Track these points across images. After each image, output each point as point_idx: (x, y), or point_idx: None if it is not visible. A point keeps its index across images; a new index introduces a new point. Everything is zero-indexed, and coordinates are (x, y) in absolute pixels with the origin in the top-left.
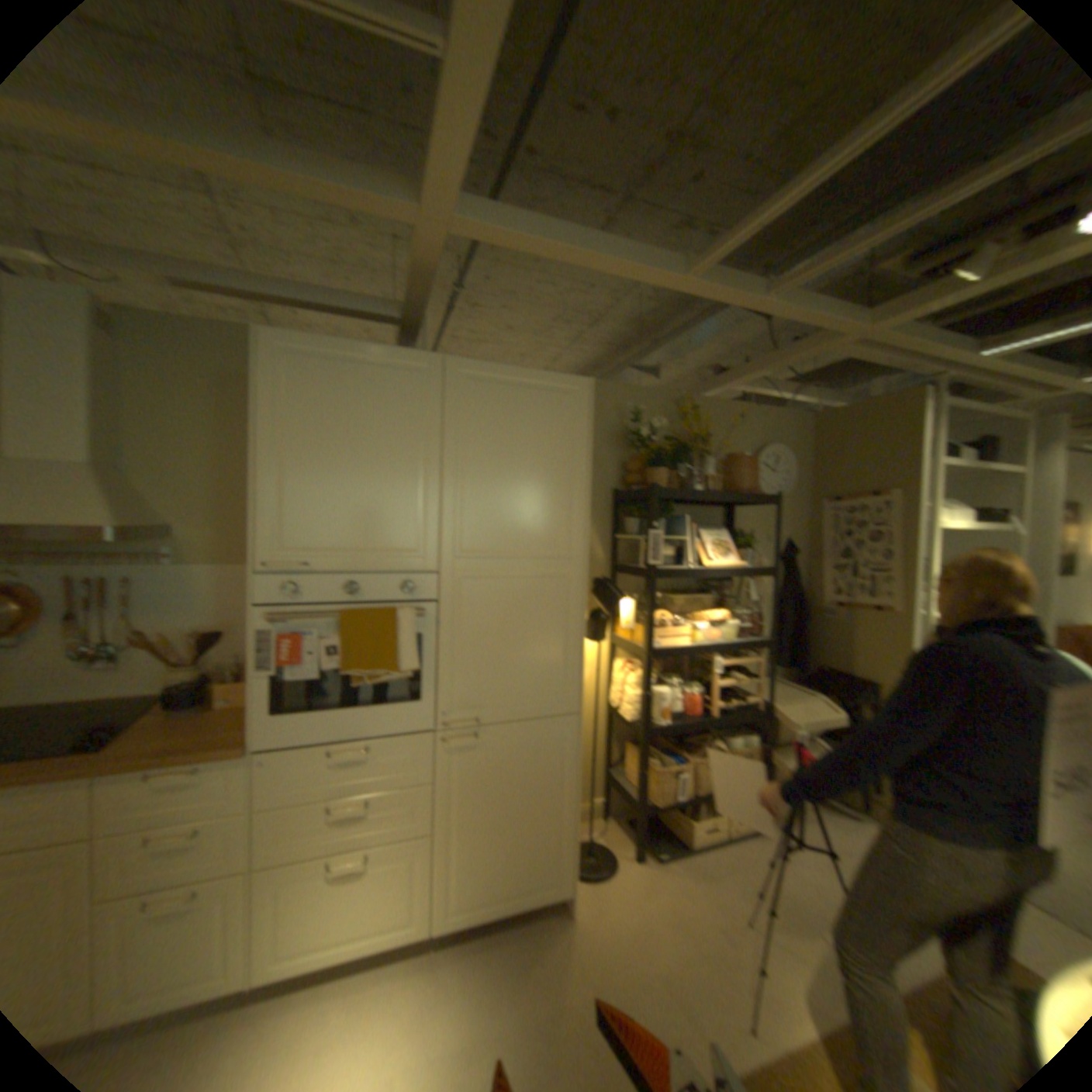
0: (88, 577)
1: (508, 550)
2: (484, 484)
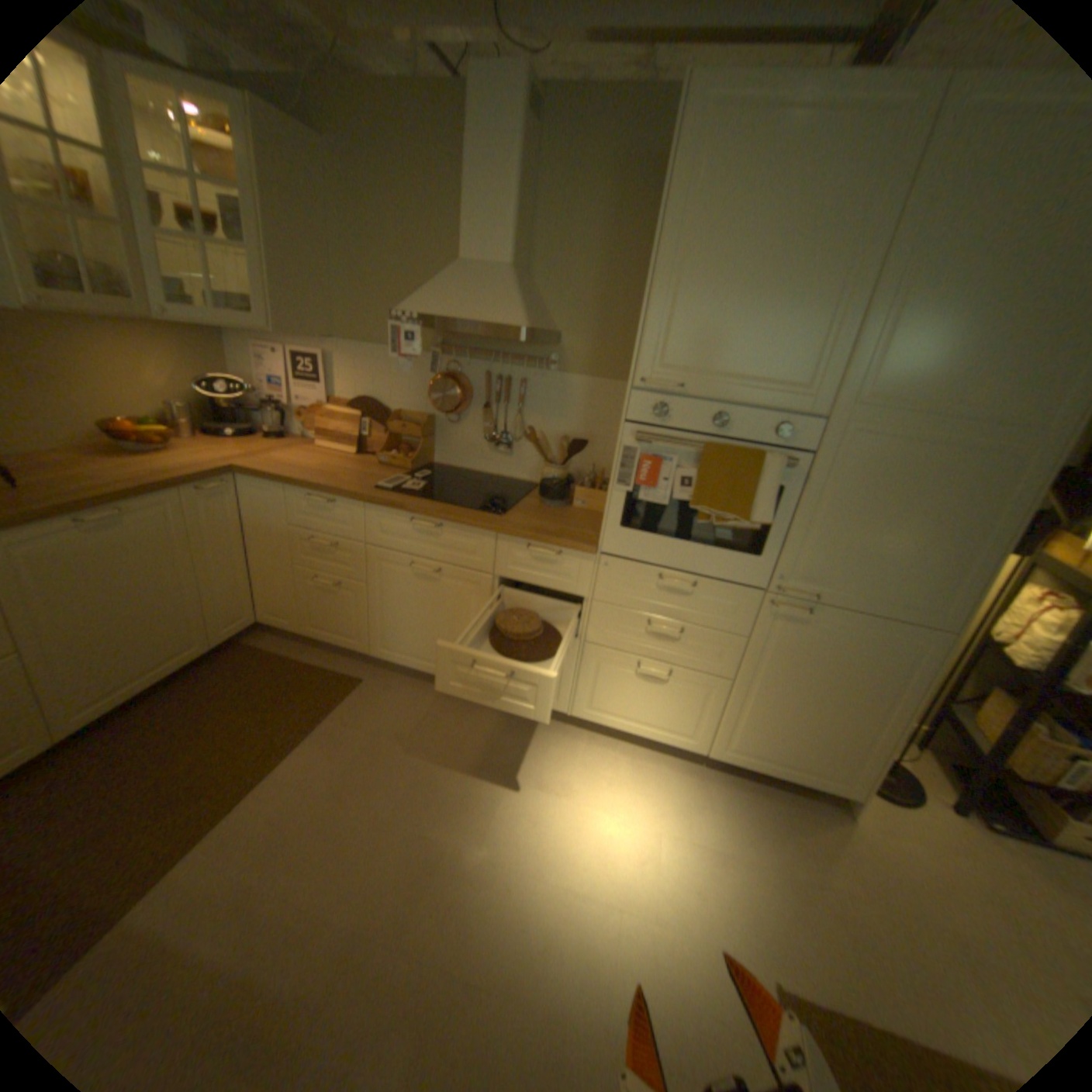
0: (503, 376)
1: (943, 405)
2: (943, 302)
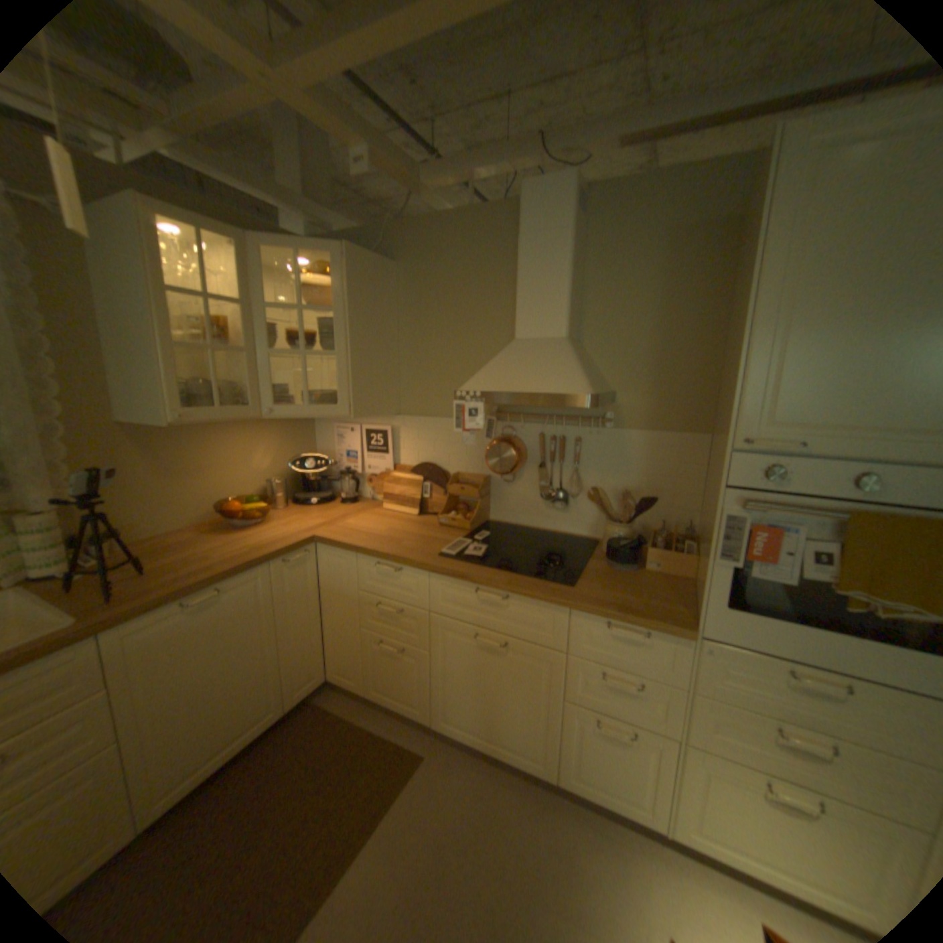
0: (557, 436)
1: None
2: None
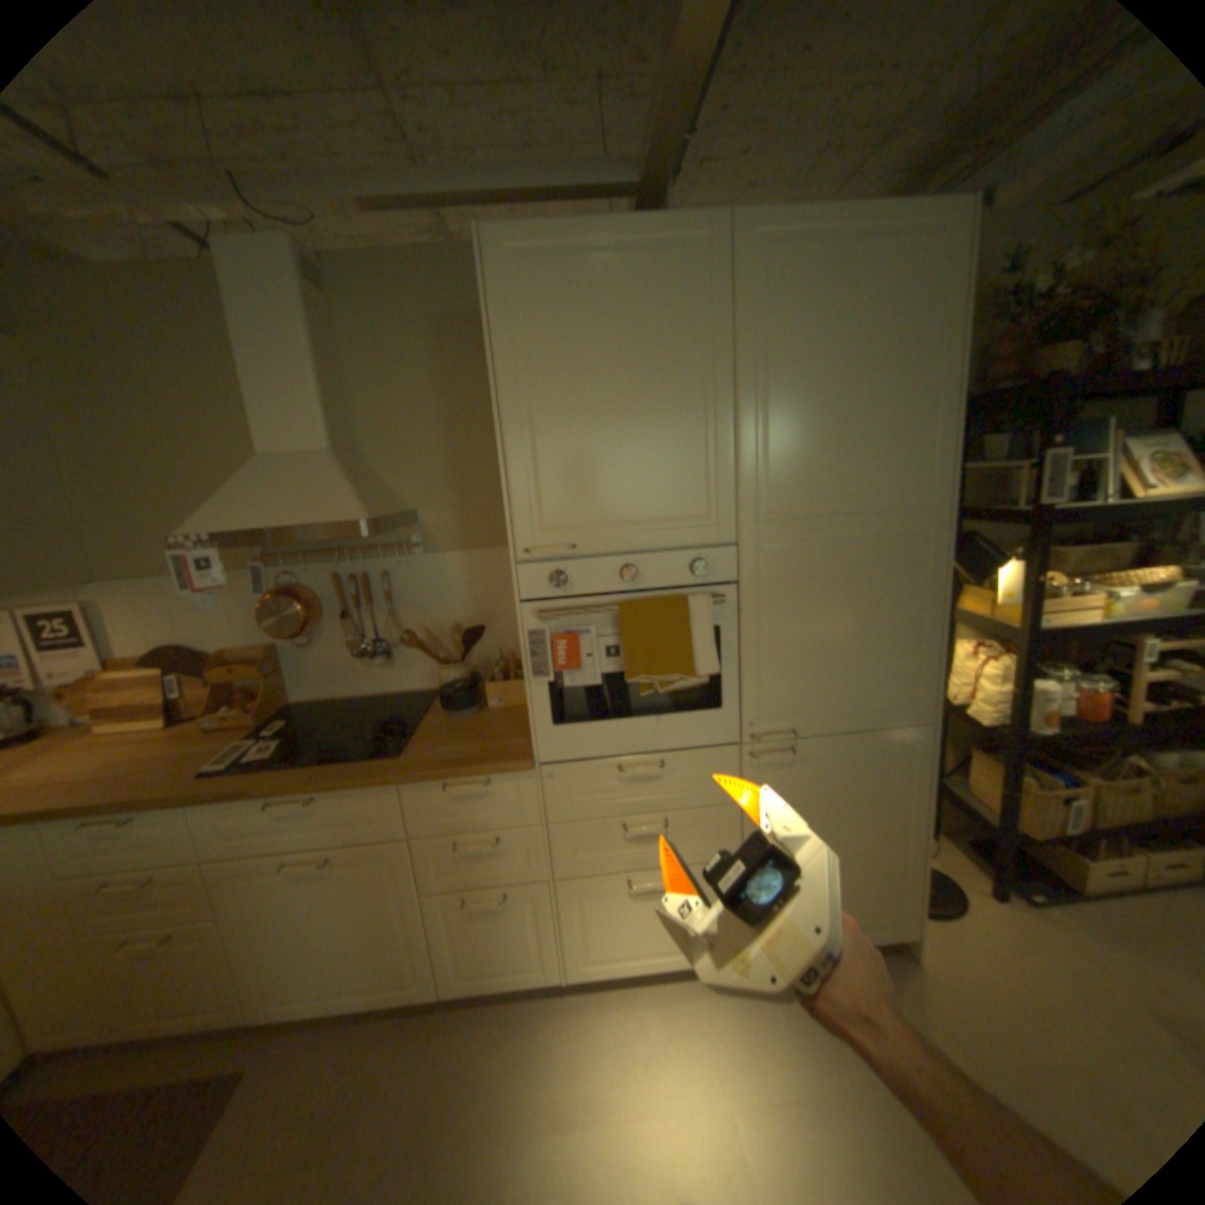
0: (356, 573)
1: (837, 505)
2: (801, 409)
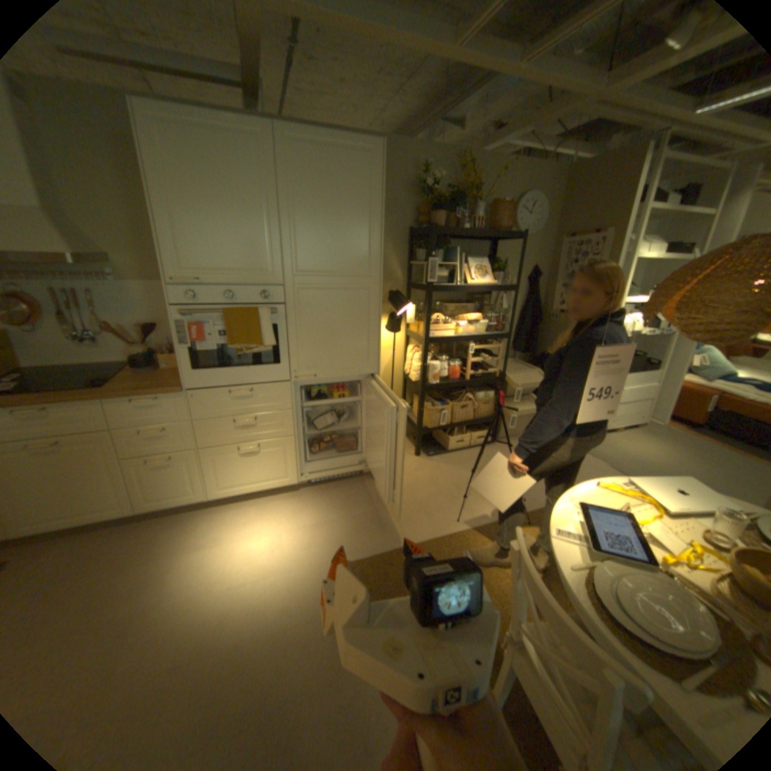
0: (67, 289)
1: (330, 272)
2: (311, 225)
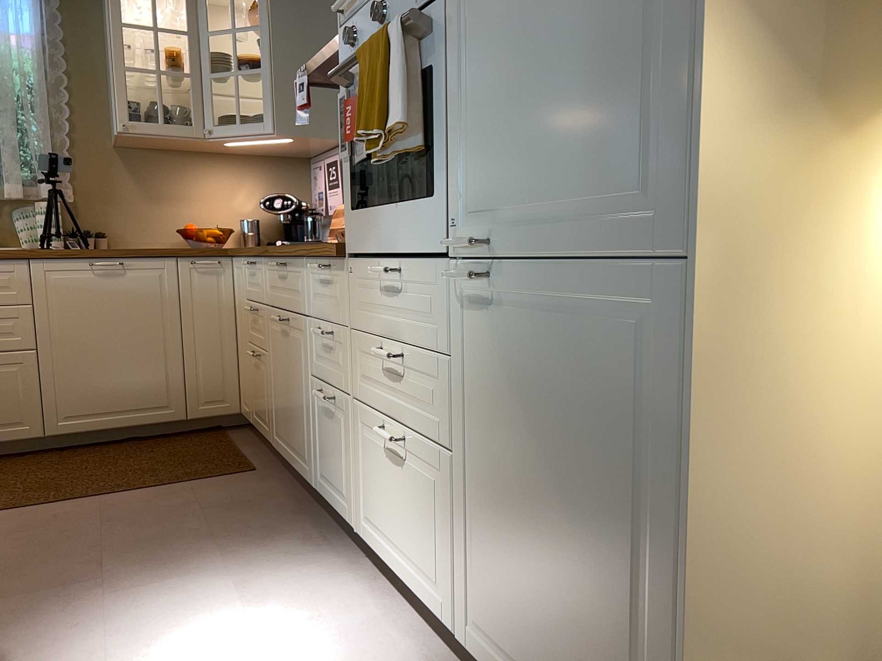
0: None
1: None
2: None
